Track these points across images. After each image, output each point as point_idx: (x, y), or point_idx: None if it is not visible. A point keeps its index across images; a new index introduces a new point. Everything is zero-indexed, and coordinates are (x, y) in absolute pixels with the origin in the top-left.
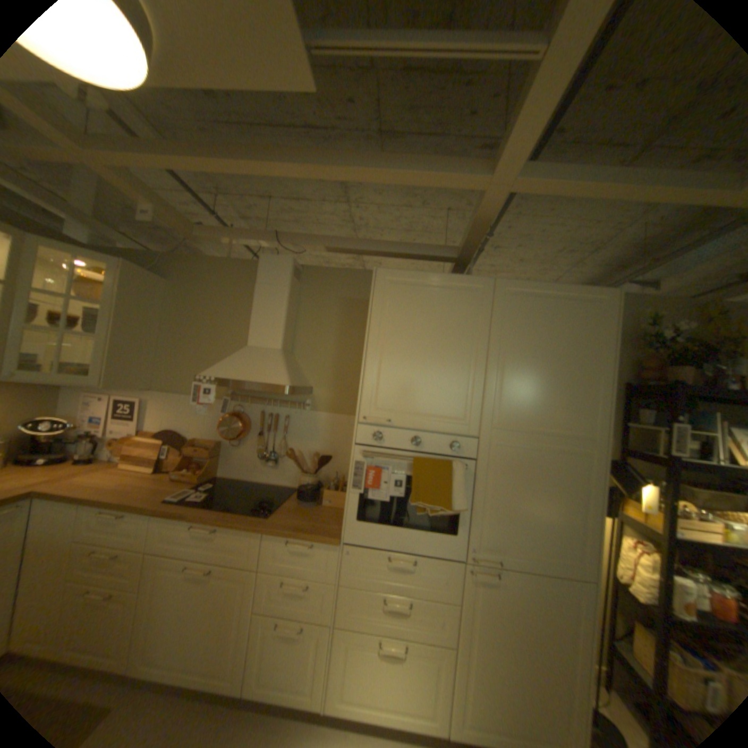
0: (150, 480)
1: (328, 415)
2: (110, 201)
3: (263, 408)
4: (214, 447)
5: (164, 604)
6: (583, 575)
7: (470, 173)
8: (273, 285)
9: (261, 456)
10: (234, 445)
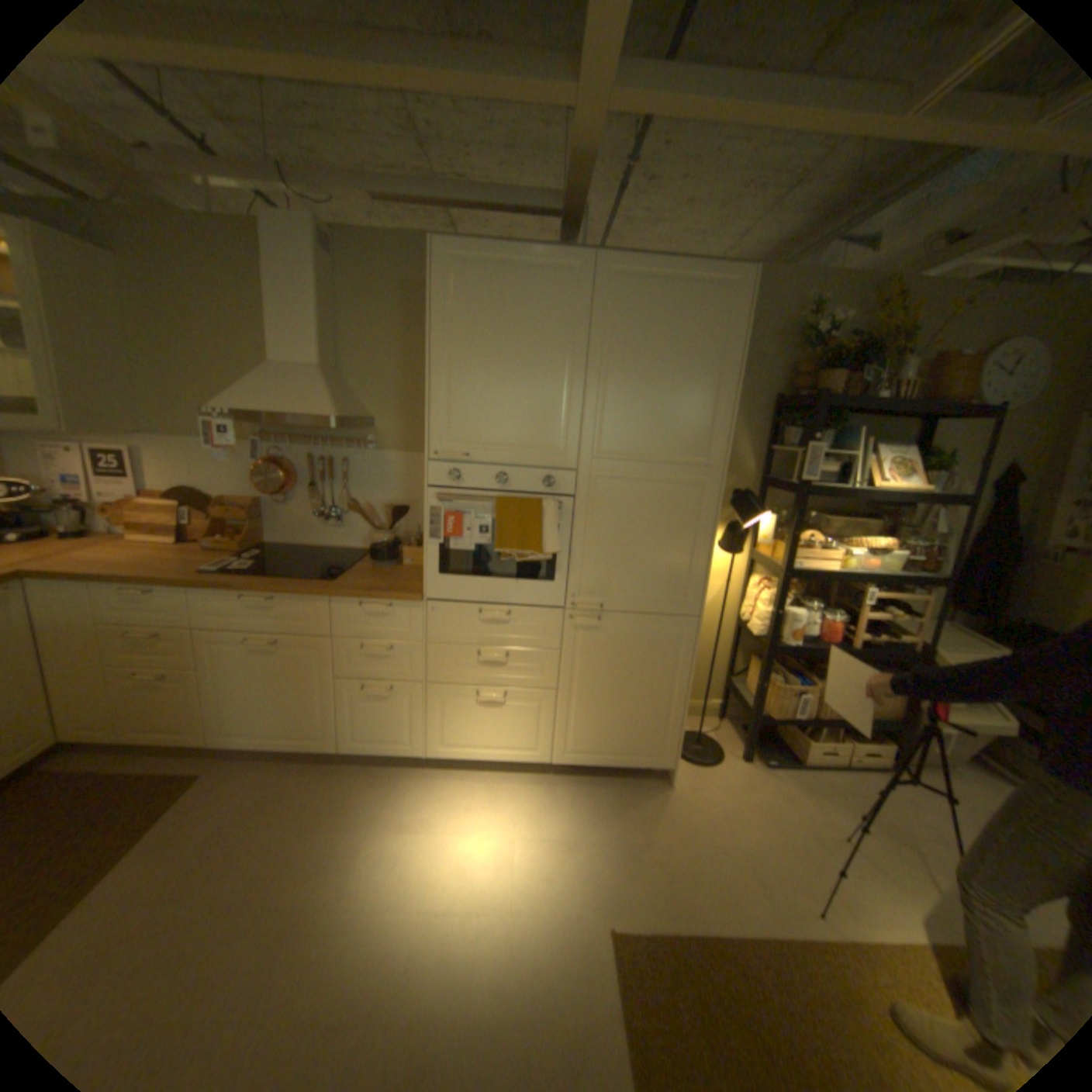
0: (175, 550)
1: (400, 455)
2: None
3: (310, 450)
4: (252, 505)
5: (230, 678)
6: (686, 609)
7: (546, 78)
8: (288, 263)
9: (318, 512)
10: (279, 501)
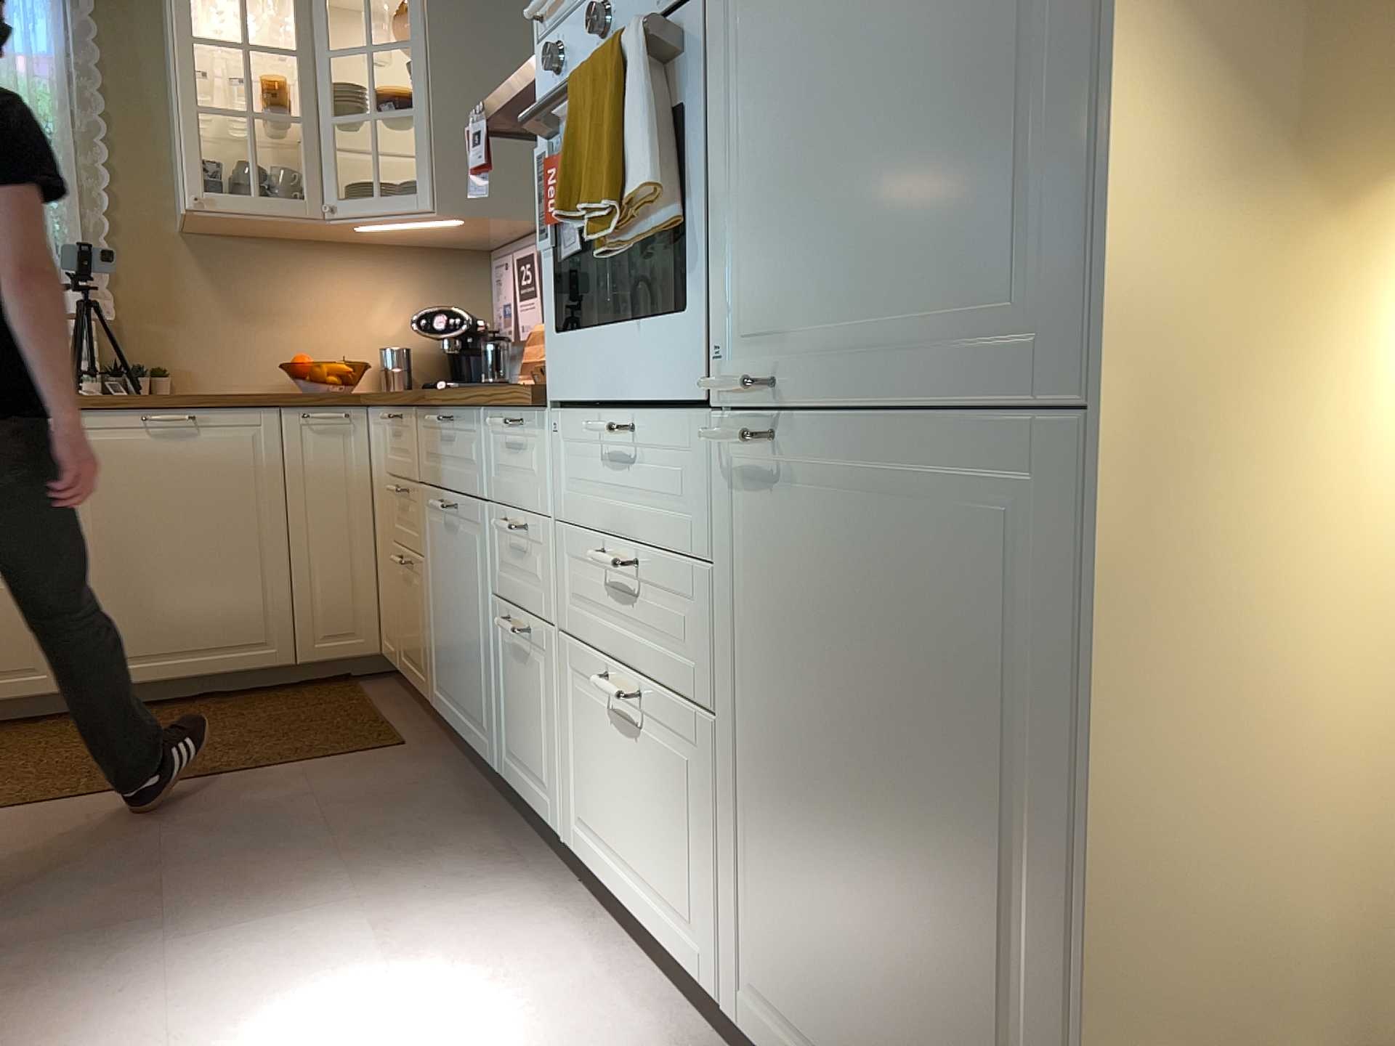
0: None
1: None
2: None
3: None
4: None
5: (437, 574)
6: (1054, 374)
7: None
8: None
9: None
10: None
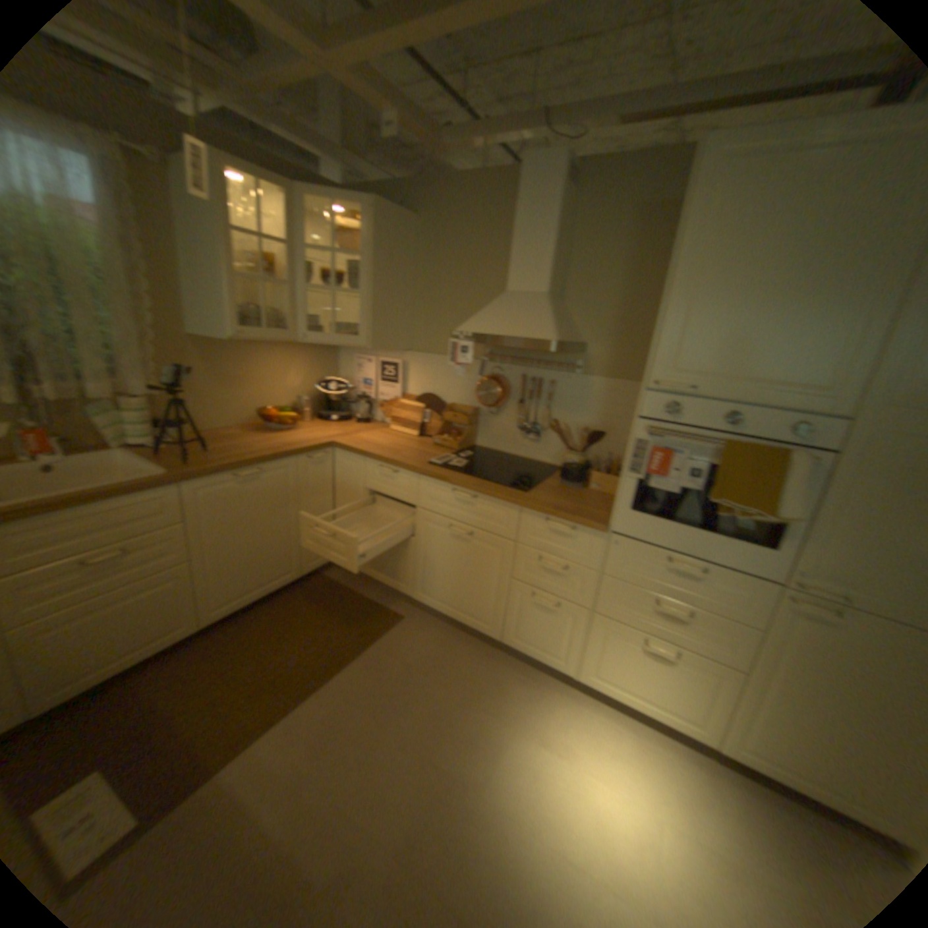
0: (415, 441)
1: (603, 380)
2: (351, 118)
3: (523, 370)
4: (471, 413)
5: (434, 551)
6: None
7: None
8: (538, 197)
9: (520, 426)
10: (491, 412)
